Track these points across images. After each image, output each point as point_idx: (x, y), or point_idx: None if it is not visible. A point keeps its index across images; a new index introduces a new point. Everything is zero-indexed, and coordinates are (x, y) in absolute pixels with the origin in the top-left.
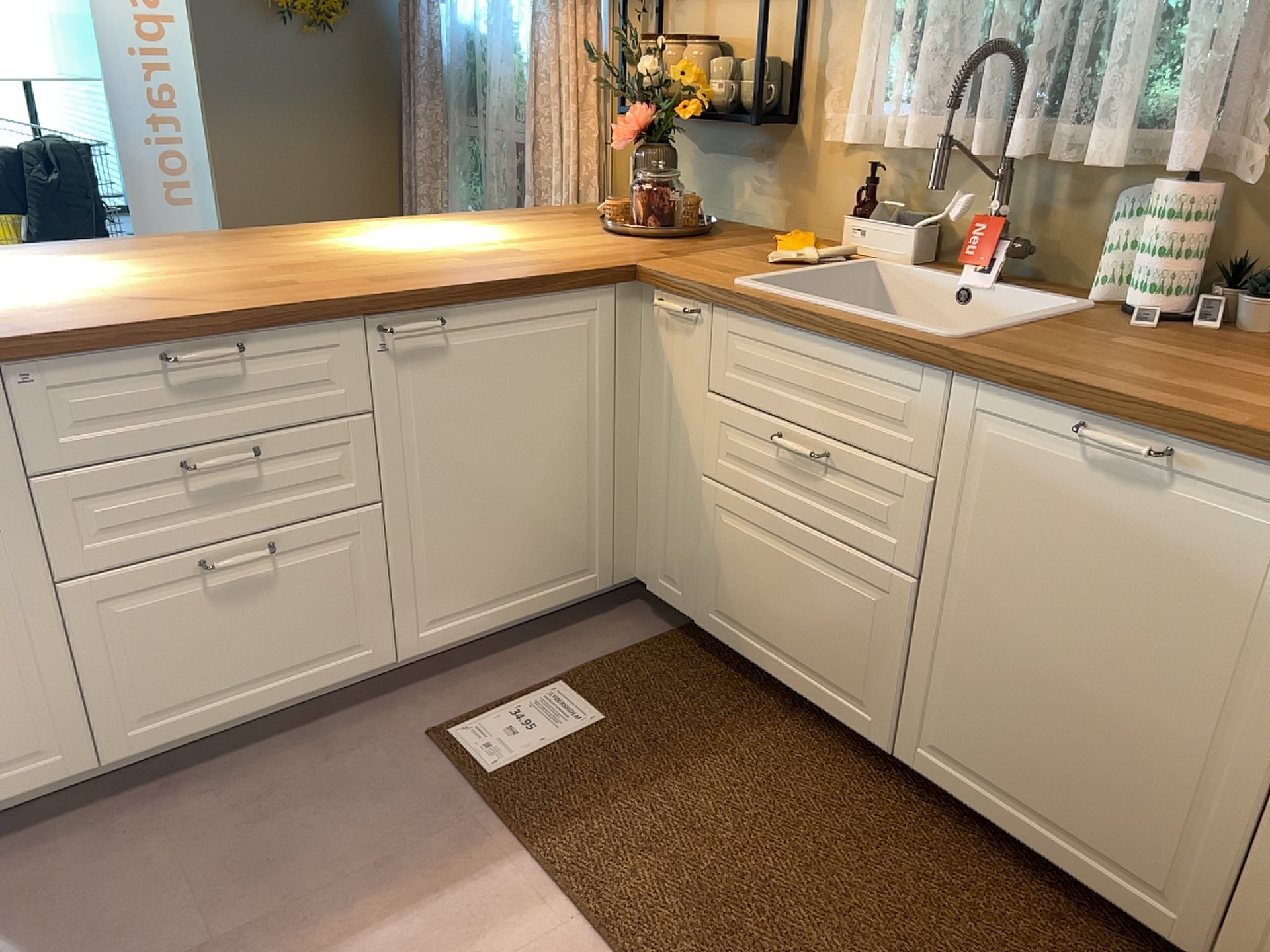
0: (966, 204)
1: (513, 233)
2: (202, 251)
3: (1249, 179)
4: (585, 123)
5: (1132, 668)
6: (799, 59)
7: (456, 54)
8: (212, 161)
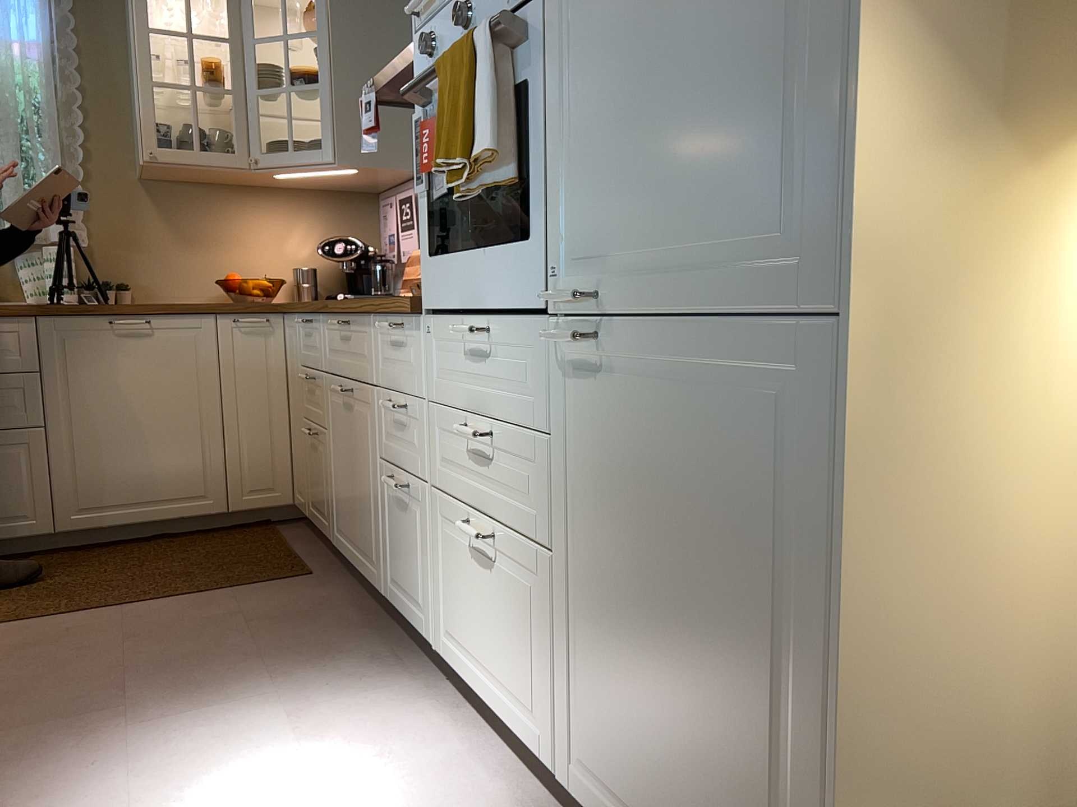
0: None
1: None
2: None
3: (86, 243)
4: None
5: (162, 411)
6: None
7: None
8: None
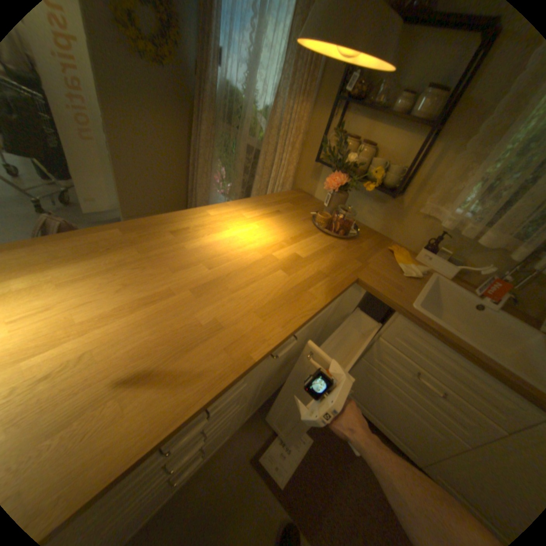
0: (495, 270)
1: (282, 229)
2: (136, 256)
3: None
4: (292, 154)
5: None
6: (418, 168)
7: (224, 93)
8: (102, 123)
